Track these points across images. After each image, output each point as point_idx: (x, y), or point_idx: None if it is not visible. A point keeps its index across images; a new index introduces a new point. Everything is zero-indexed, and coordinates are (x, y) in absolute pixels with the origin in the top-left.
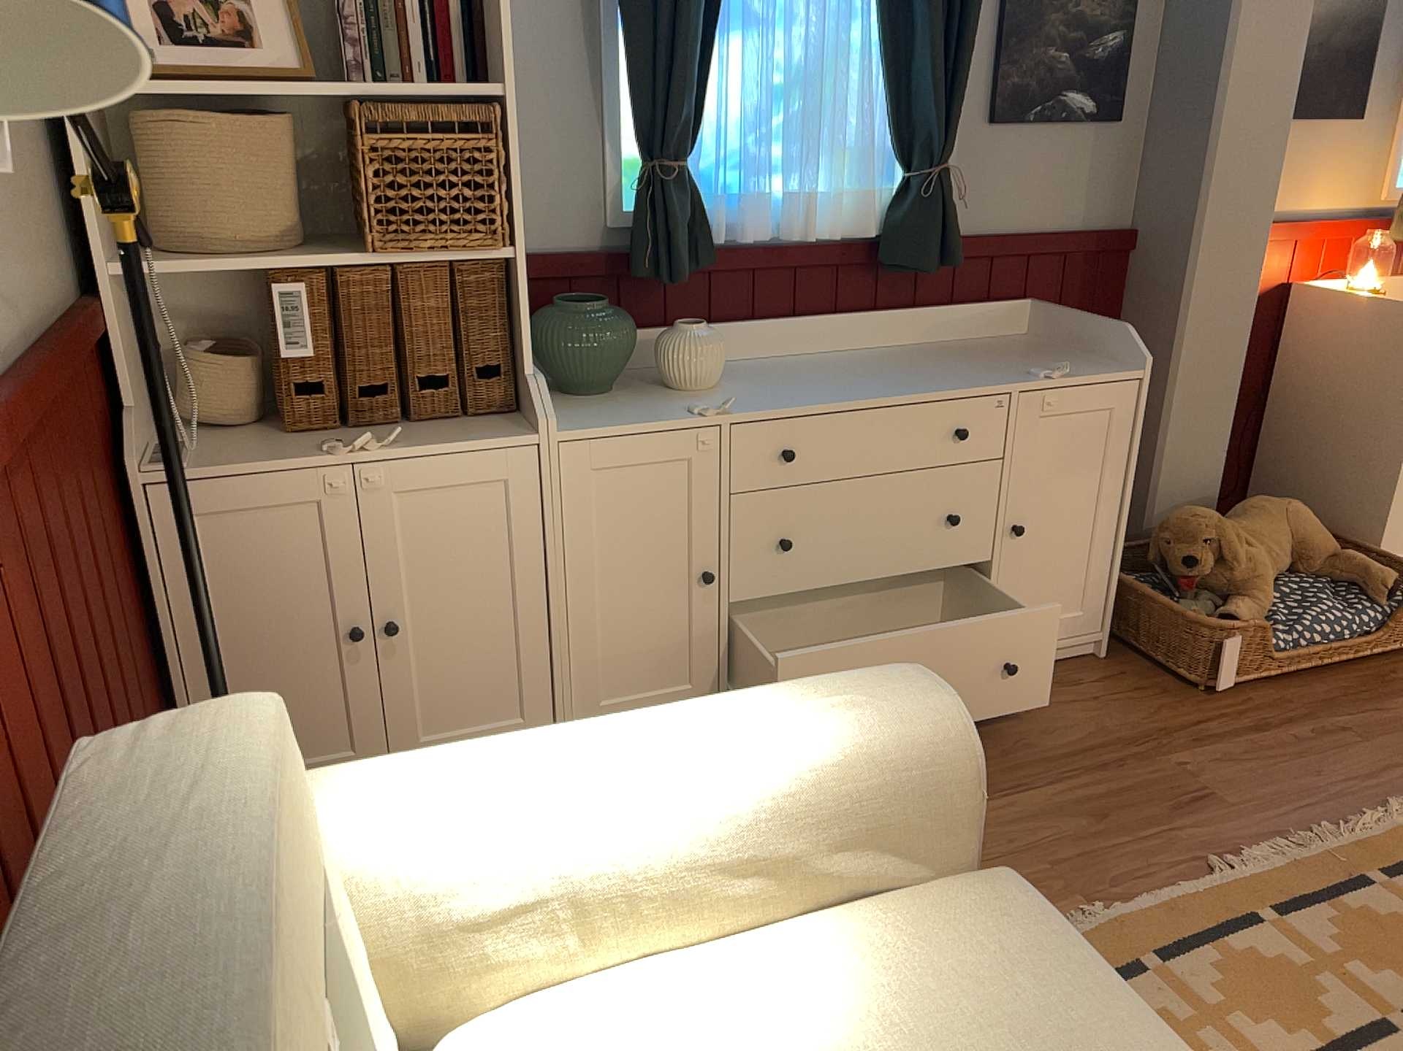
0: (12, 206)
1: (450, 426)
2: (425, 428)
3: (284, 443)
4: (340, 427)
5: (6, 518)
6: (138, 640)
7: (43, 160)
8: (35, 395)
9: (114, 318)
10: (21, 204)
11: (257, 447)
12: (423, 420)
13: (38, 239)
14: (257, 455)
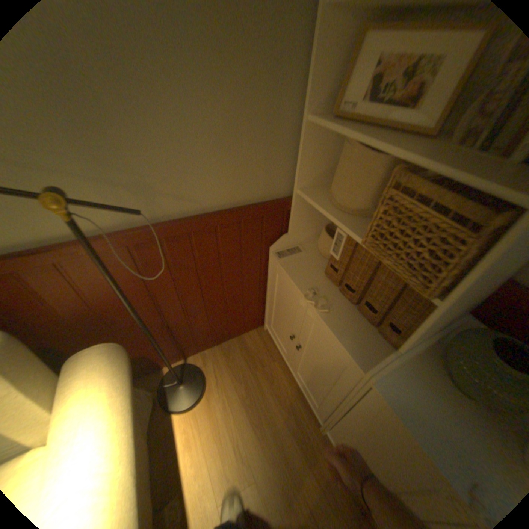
0: (225, 165)
1: (365, 327)
2: (357, 317)
3: (317, 276)
4: (339, 286)
5: (133, 259)
6: (251, 287)
7: (287, 143)
8: (168, 231)
9: (295, 205)
10: (238, 163)
11: (310, 270)
12: (364, 313)
13: (251, 175)
14: (302, 273)
